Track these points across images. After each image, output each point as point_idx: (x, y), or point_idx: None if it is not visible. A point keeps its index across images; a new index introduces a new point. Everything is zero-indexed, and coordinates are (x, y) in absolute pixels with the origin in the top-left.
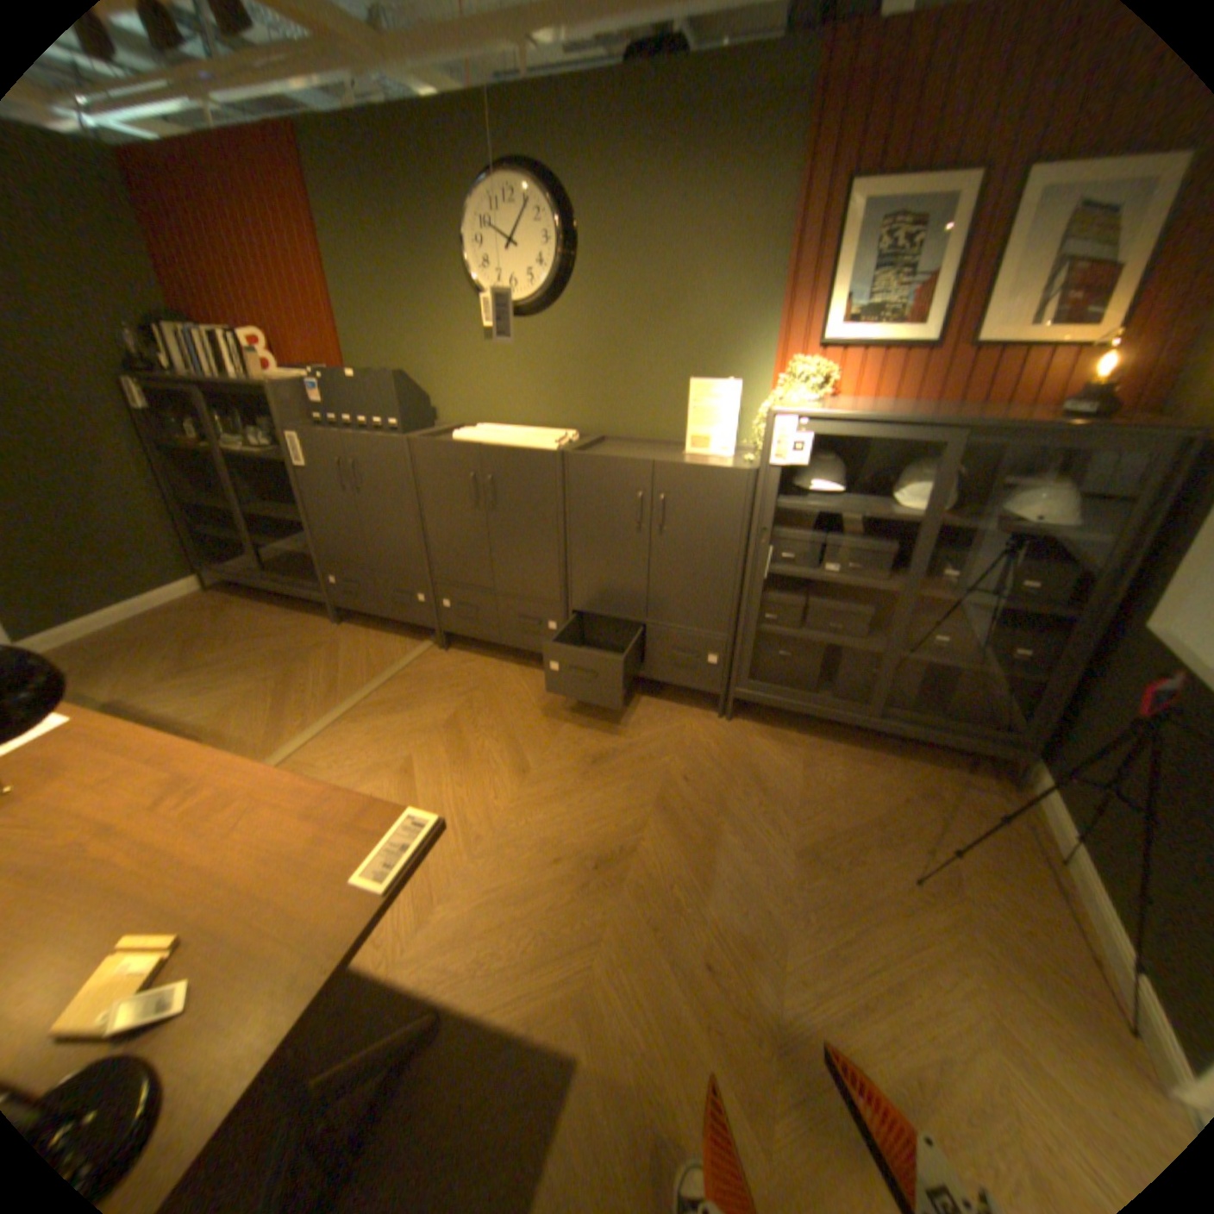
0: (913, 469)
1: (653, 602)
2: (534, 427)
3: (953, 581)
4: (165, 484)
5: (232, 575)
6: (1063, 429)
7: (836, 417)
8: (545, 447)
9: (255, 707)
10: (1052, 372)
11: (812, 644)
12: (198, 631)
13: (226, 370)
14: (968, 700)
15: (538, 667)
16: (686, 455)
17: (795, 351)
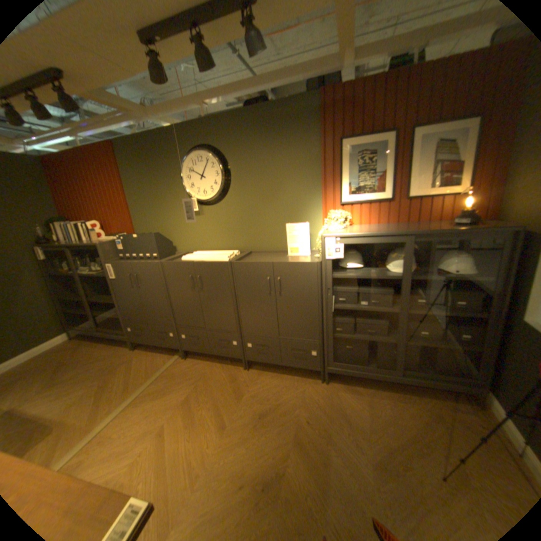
0: (393, 254)
1: (281, 327)
2: (220, 250)
3: (423, 305)
4: (52, 291)
5: (83, 331)
6: (458, 232)
7: (352, 236)
8: (223, 260)
9: (84, 404)
10: (445, 206)
11: (362, 341)
12: (63, 362)
13: (82, 239)
14: (445, 363)
15: (230, 364)
16: (289, 256)
17: (330, 208)
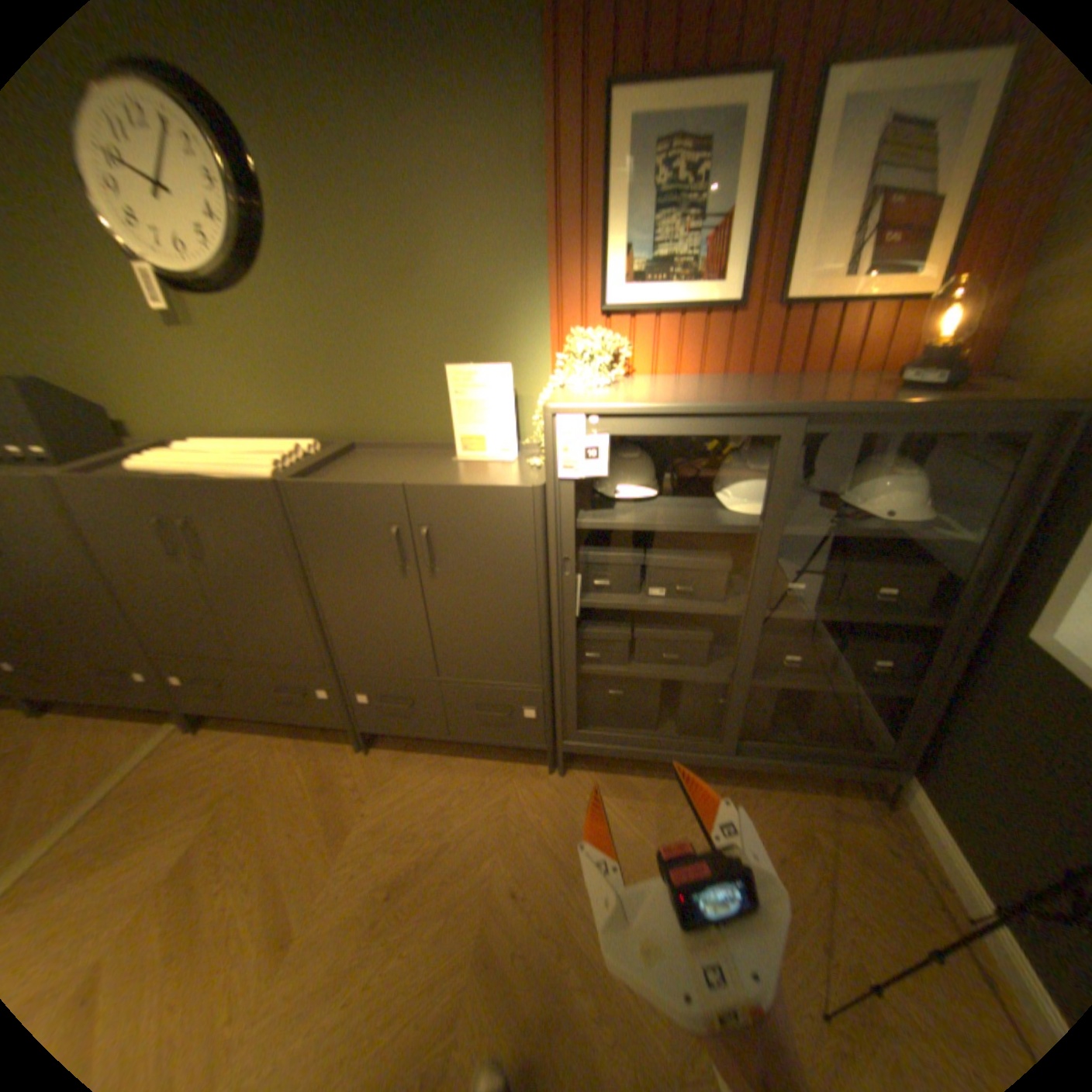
0: (734, 461)
1: (442, 656)
2: (264, 437)
3: (799, 595)
4: None
5: None
6: (922, 411)
7: (635, 412)
8: (256, 473)
9: None
10: (873, 332)
11: (645, 679)
12: None
13: None
14: (825, 717)
15: (320, 737)
16: (459, 462)
17: (573, 322)
